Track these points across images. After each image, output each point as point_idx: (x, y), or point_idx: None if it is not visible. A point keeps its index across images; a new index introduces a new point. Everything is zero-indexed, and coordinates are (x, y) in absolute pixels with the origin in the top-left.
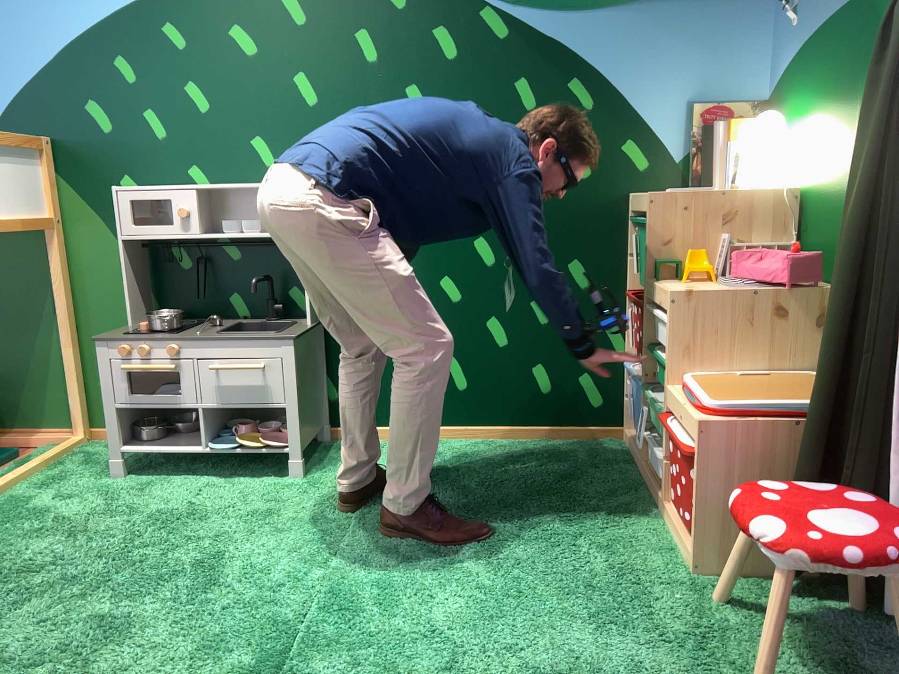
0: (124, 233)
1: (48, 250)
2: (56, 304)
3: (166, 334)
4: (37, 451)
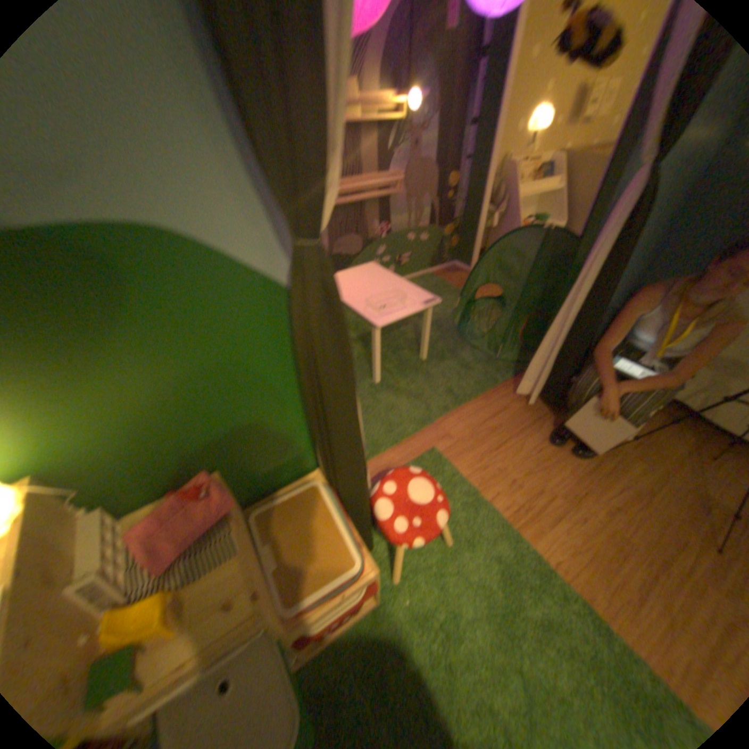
0: None
1: None
2: None
3: None
4: None
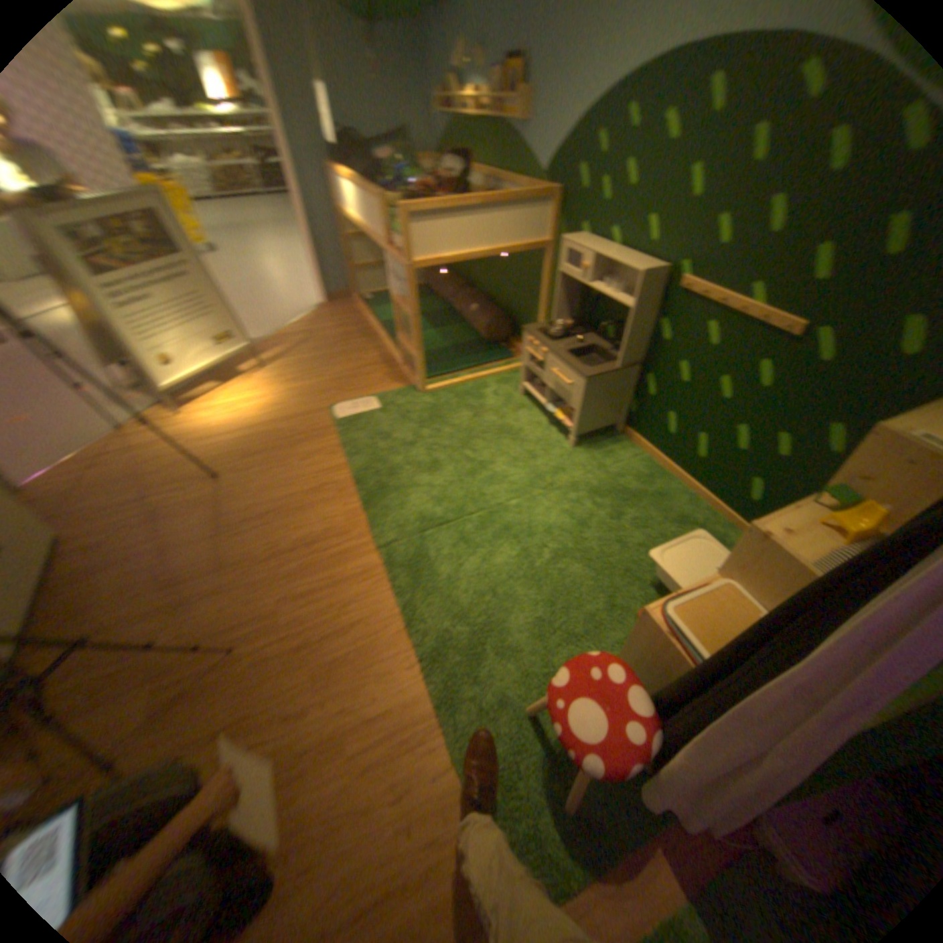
0: (561, 269)
1: (544, 261)
2: (542, 292)
3: (551, 340)
4: (520, 361)
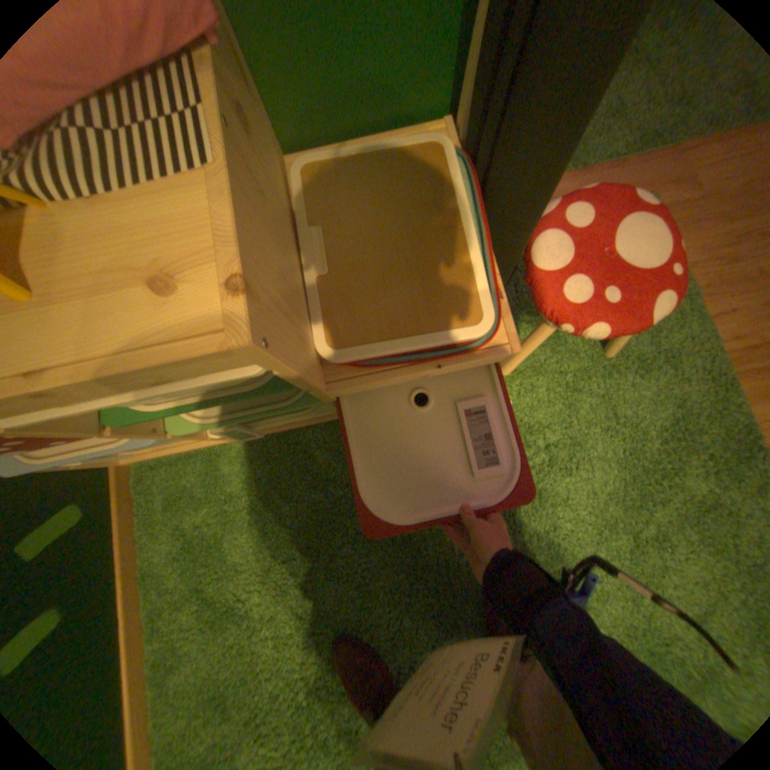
0: None
1: None
2: None
3: None
4: None
